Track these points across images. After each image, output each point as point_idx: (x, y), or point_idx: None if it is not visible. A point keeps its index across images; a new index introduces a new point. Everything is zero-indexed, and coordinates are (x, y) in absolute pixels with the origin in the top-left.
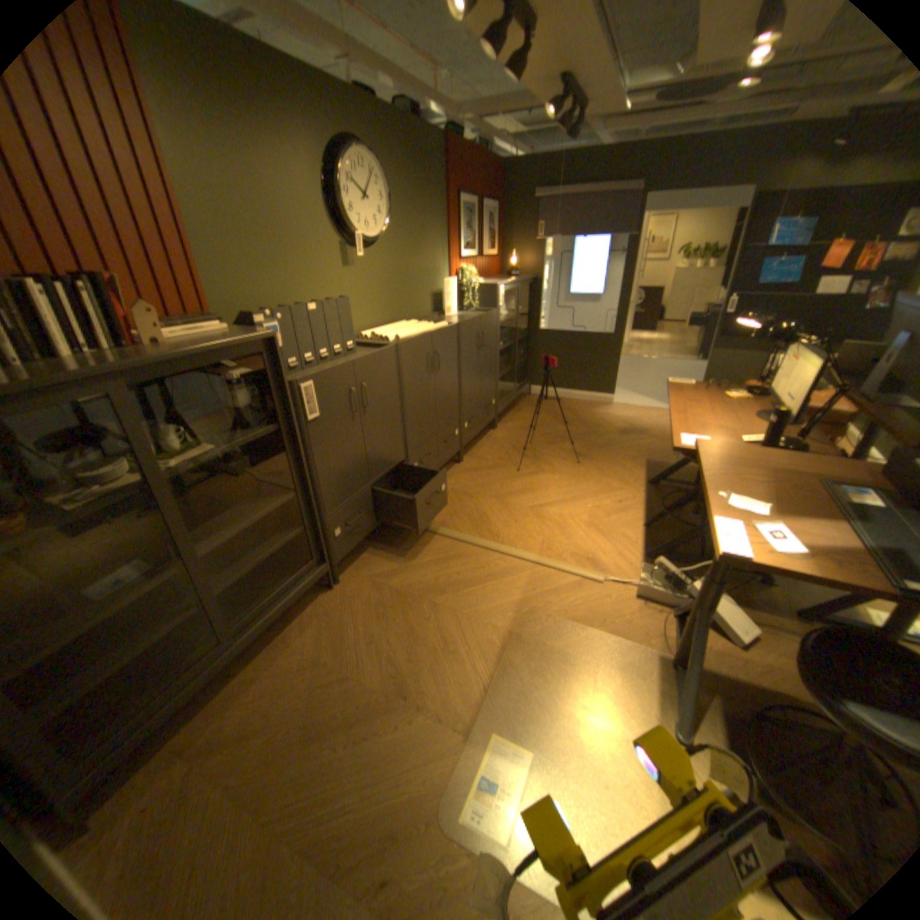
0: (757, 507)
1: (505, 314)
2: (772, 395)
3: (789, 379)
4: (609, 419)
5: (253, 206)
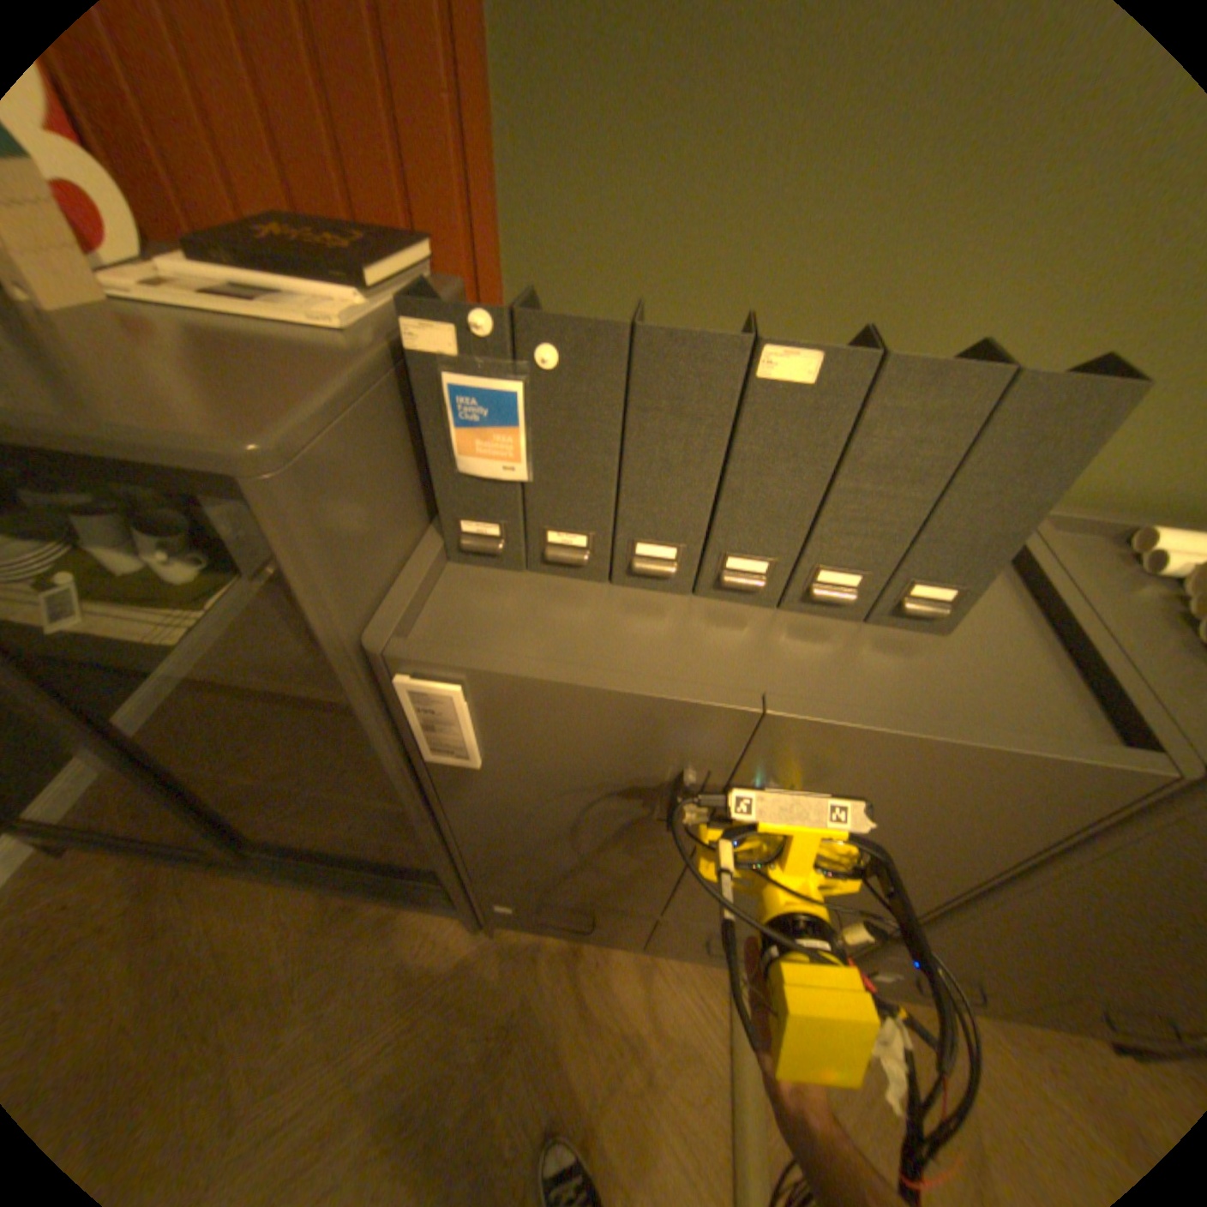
0: None
1: None
2: None
3: None
4: None
5: None
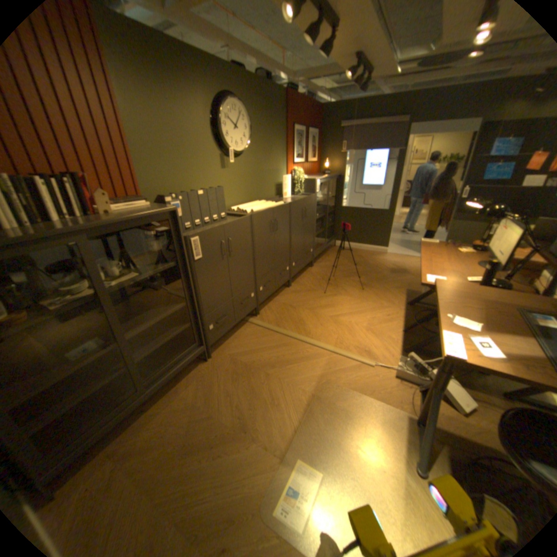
0: (473, 325)
1: (321, 197)
2: (489, 251)
3: (500, 241)
4: (384, 263)
5: (169, 134)
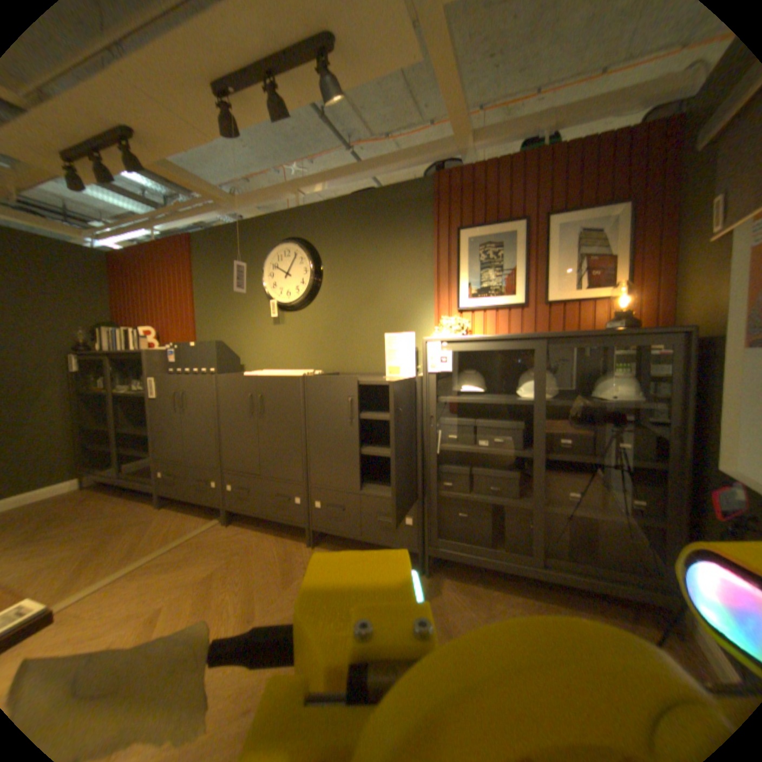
0: None
1: (534, 395)
2: None
3: None
4: None
5: (223, 296)
